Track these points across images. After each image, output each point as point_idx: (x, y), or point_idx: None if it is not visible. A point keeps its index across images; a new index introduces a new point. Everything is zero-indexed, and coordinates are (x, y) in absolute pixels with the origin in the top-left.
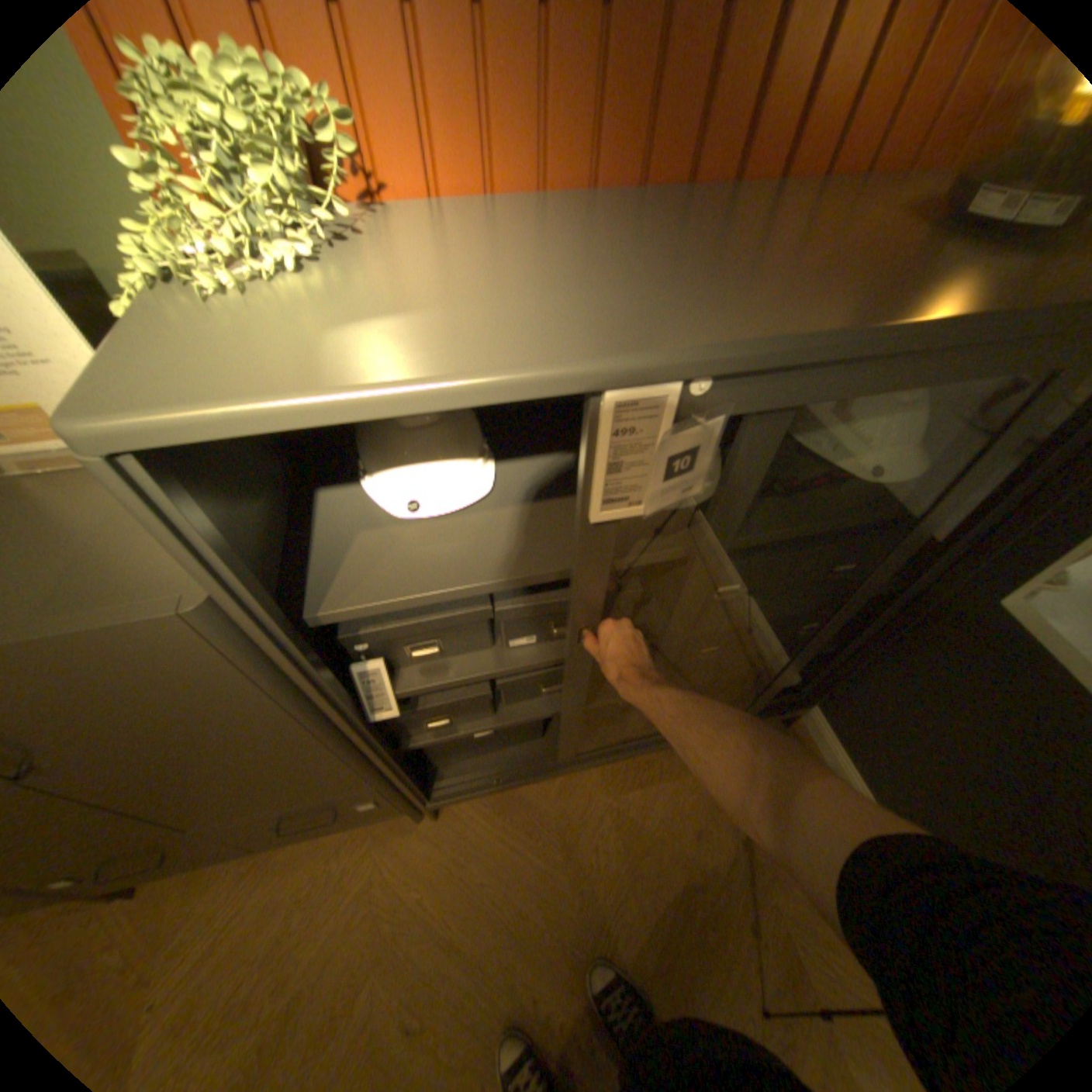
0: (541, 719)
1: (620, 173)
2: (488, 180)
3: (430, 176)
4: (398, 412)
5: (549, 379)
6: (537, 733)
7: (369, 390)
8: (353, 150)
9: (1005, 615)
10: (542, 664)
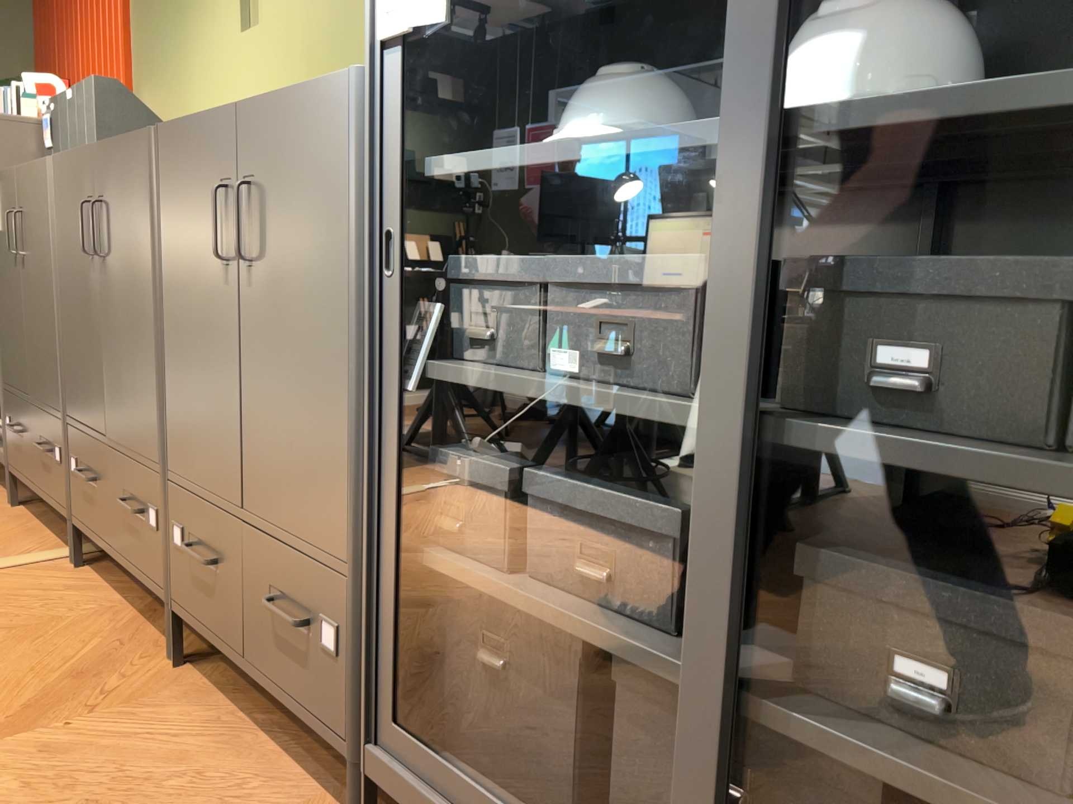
0: (555, 616)
1: None
2: None
3: None
4: None
5: None
6: (575, 784)
7: None
8: None
9: None
10: (569, 391)
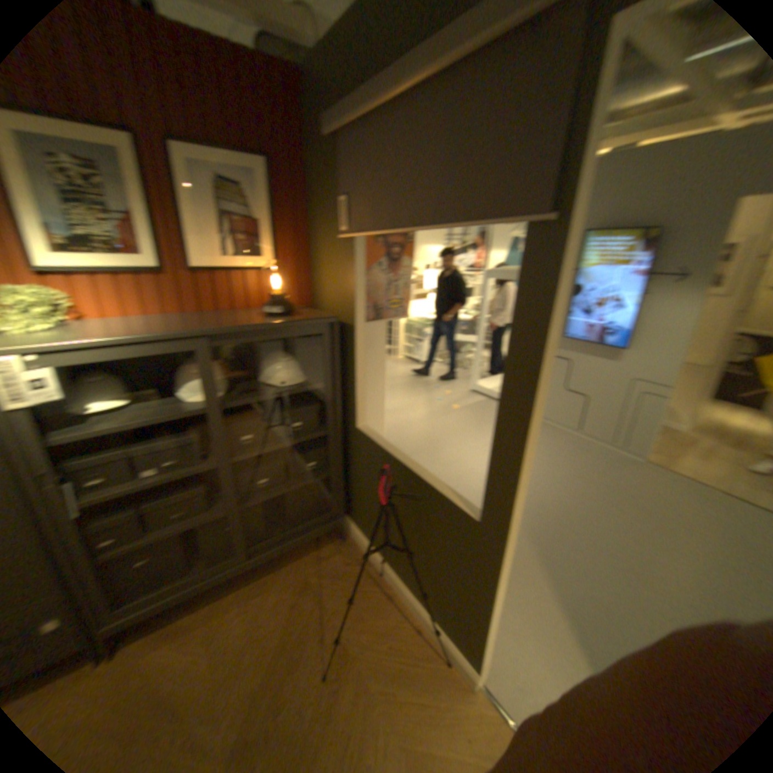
0: (169, 535)
1: (170, 311)
2: (121, 314)
3: (99, 314)
4: (66, 349)
5: (111, 341)
6: (179, 567)
7: (57, 344)
8: (68, 308)
9: (357, 431)
10: (156, 483)
